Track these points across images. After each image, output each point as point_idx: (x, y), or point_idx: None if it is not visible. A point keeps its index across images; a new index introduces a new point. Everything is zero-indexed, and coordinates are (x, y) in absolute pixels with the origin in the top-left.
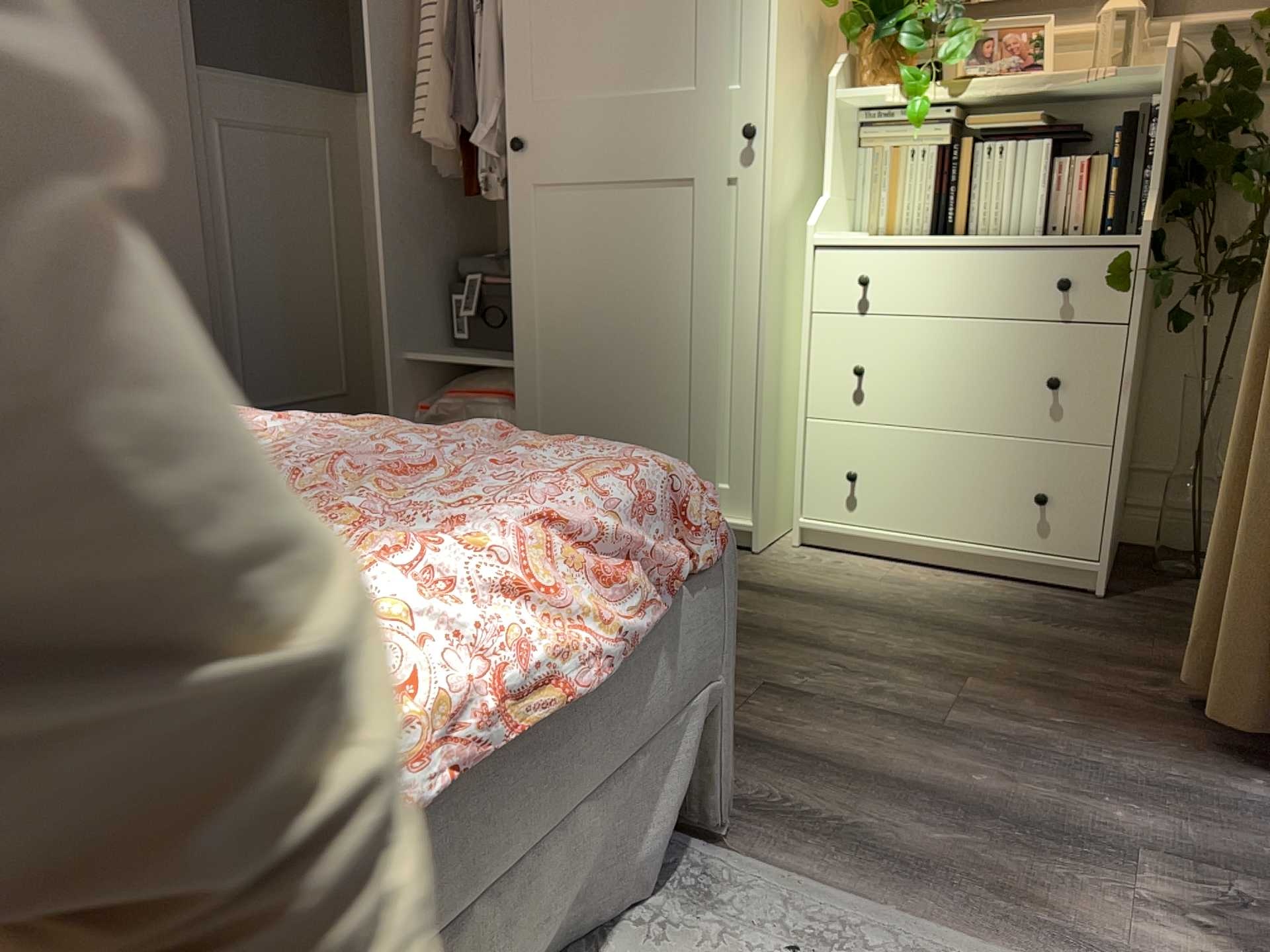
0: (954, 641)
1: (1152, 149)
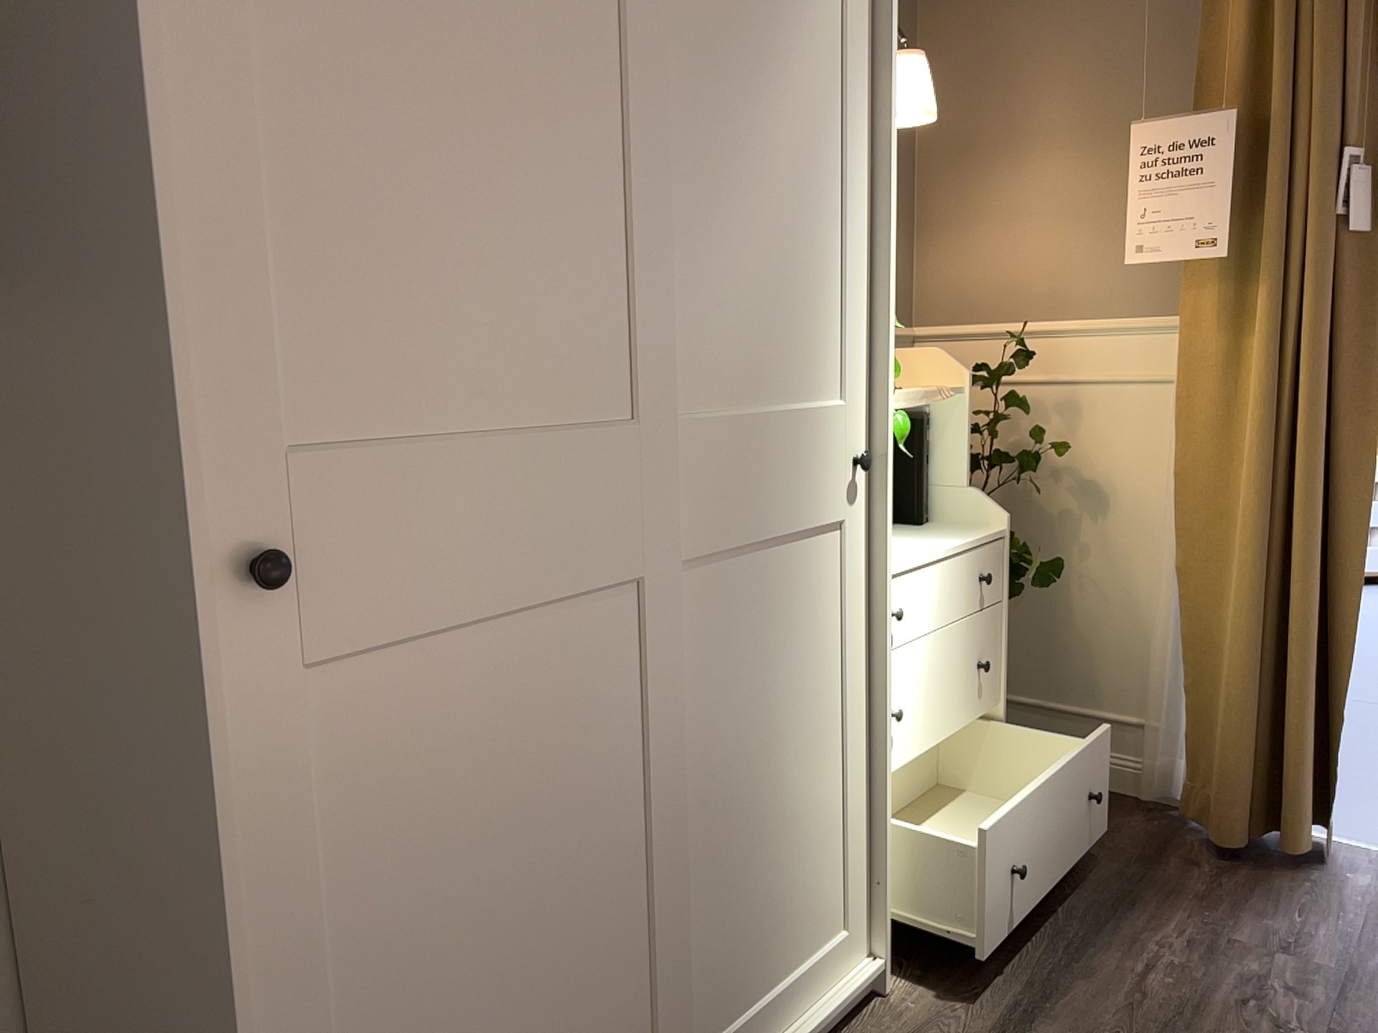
0: (1131, 924)
1: (931, 450)
